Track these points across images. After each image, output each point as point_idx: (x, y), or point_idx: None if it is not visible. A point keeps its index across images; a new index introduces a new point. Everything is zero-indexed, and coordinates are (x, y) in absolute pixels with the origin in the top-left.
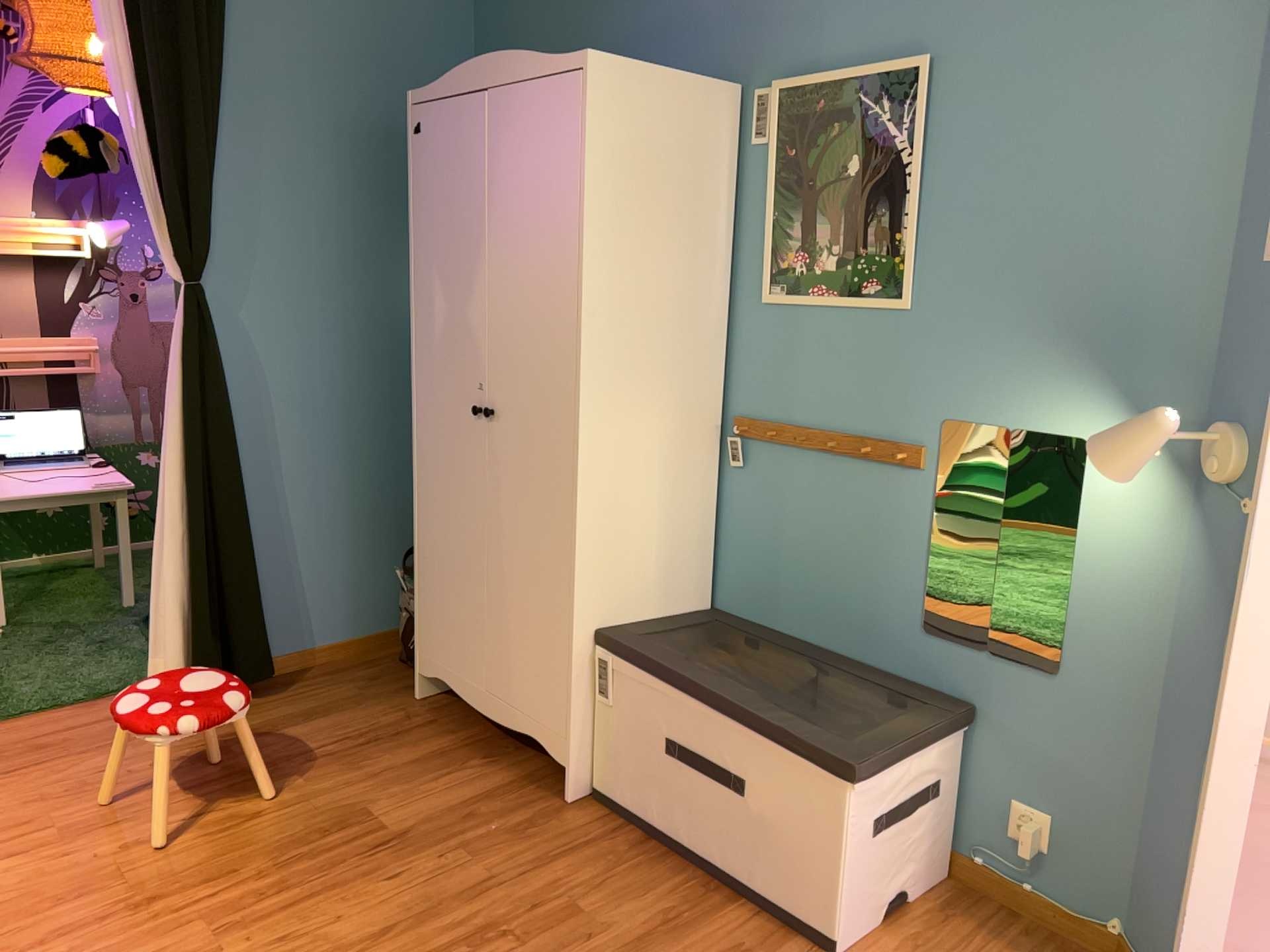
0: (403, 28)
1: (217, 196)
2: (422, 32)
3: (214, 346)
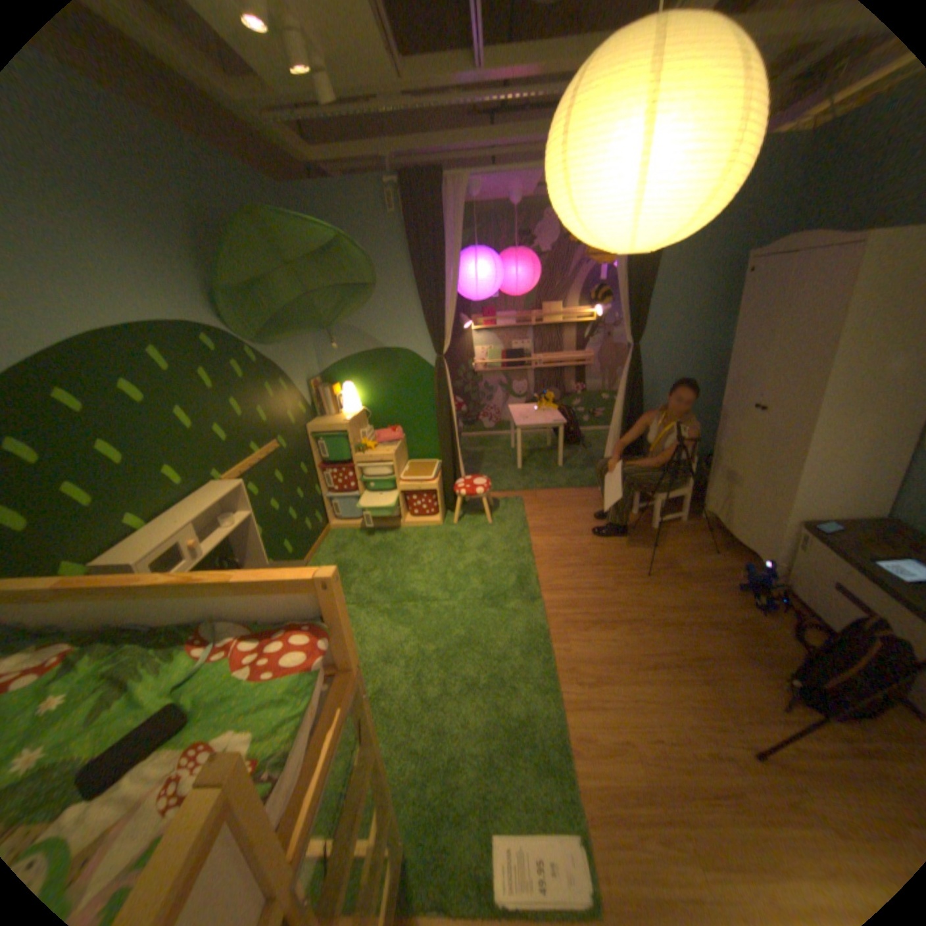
0: (753, 208)
1: (649, 307)
2: (764, 207)
3: (640, 370)
